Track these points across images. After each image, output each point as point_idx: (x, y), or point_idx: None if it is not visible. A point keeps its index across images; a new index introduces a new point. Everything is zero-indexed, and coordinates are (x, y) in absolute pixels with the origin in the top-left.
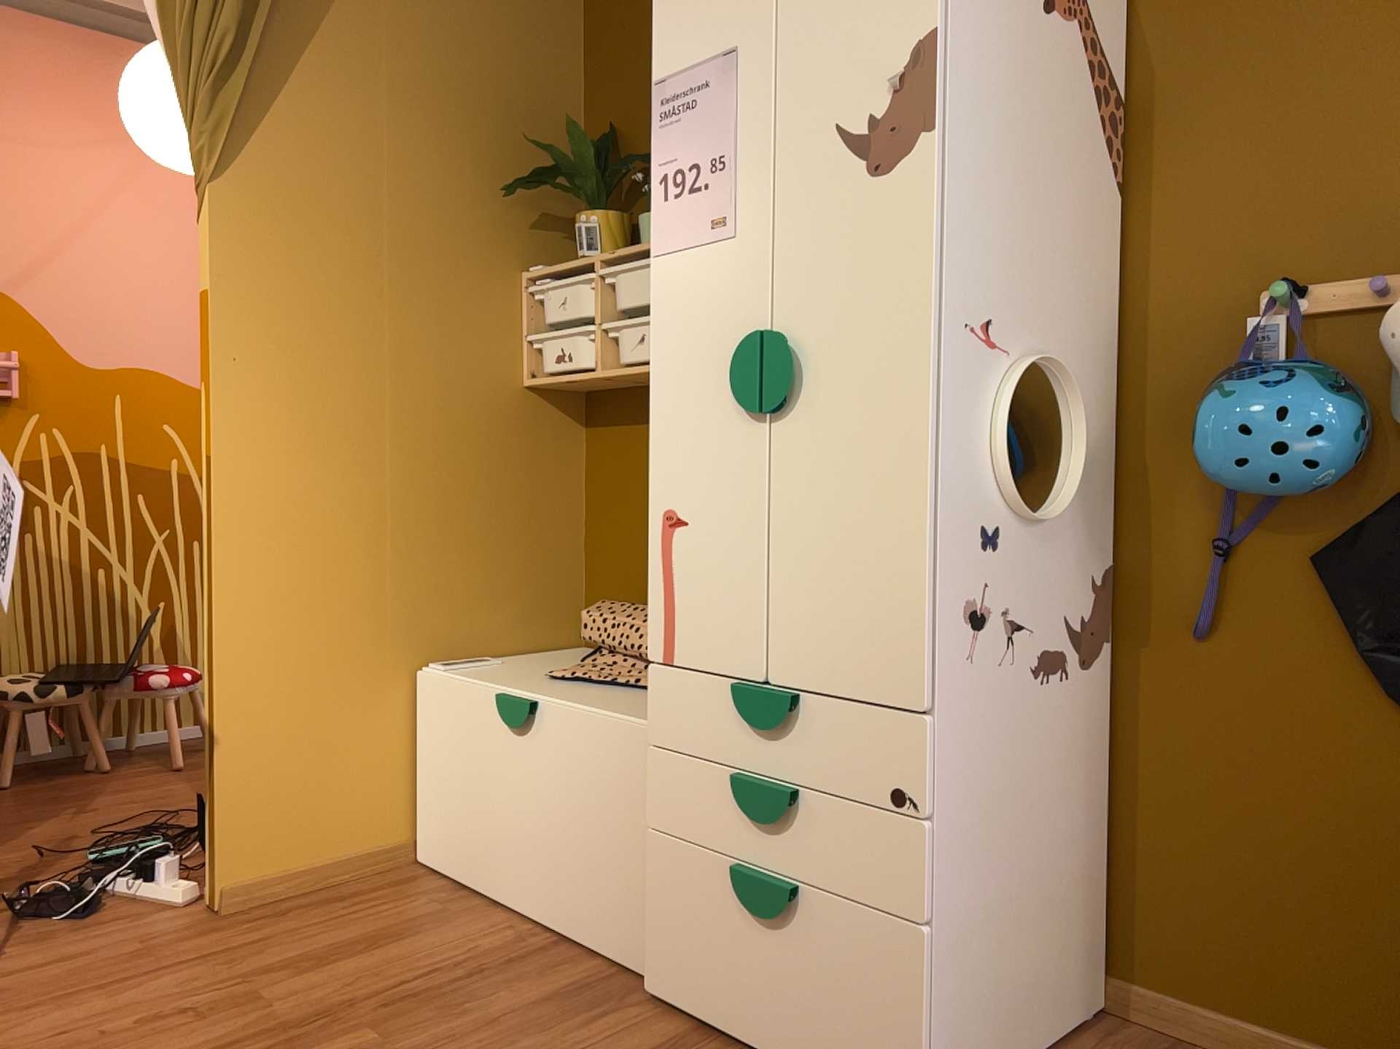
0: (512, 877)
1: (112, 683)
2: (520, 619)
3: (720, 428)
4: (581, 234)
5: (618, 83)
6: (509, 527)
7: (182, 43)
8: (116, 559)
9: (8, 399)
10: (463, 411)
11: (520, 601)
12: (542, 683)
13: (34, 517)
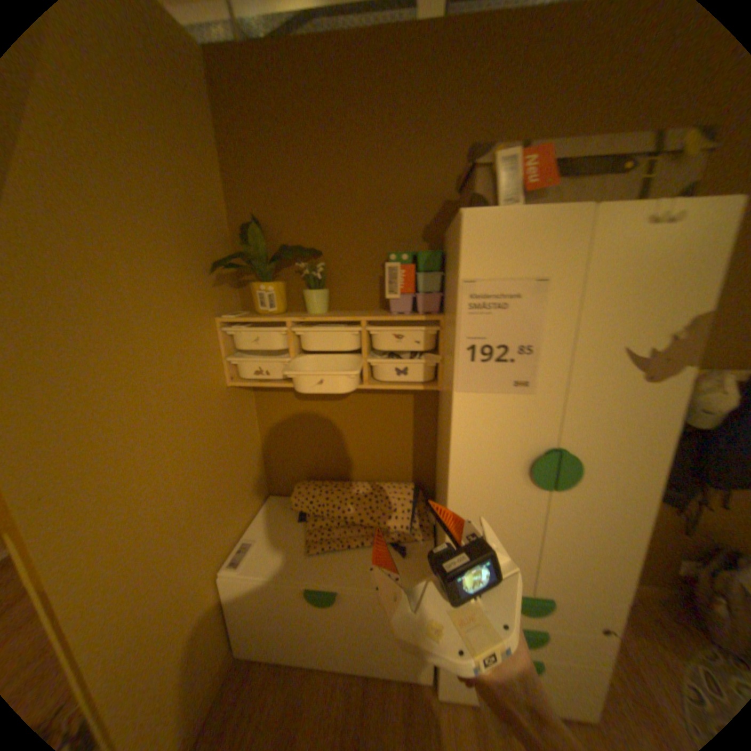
0: (322, 659)
1: None
2: (247, 506)
3: (511, 490)
4: (263, 297)
5: (256, 186)
6: (236, 466)
7: None
8: None
9: None
10: (205, 420)
11: (246, 497)
12: (313, 564)
13: None
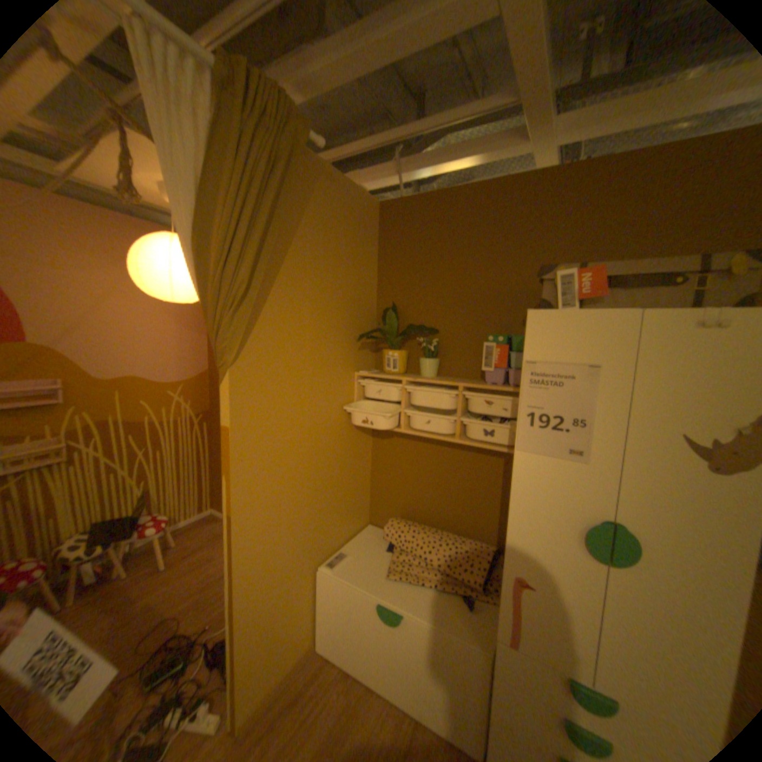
0: (383, 683)
1: (124, 537)
2: (350, 524)
3: (567, 555)
4: (389, 361)
5: (398, 283)
6: (348, 487)
7: (207, 281)
8: (117, 469)
9: (52, 403)
10: (333, 444)
11: (350, 517)
12: (390, 587)
13: (72, 459)
